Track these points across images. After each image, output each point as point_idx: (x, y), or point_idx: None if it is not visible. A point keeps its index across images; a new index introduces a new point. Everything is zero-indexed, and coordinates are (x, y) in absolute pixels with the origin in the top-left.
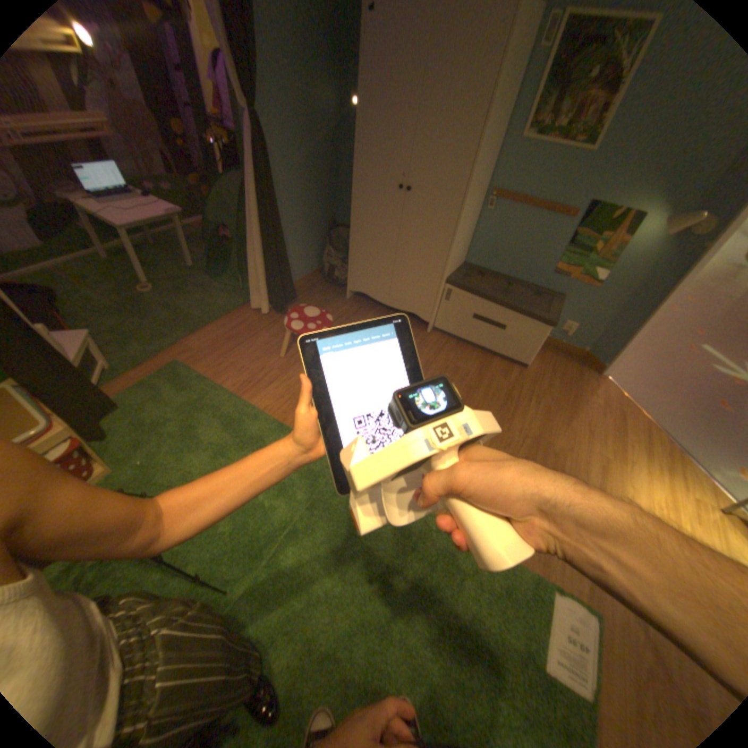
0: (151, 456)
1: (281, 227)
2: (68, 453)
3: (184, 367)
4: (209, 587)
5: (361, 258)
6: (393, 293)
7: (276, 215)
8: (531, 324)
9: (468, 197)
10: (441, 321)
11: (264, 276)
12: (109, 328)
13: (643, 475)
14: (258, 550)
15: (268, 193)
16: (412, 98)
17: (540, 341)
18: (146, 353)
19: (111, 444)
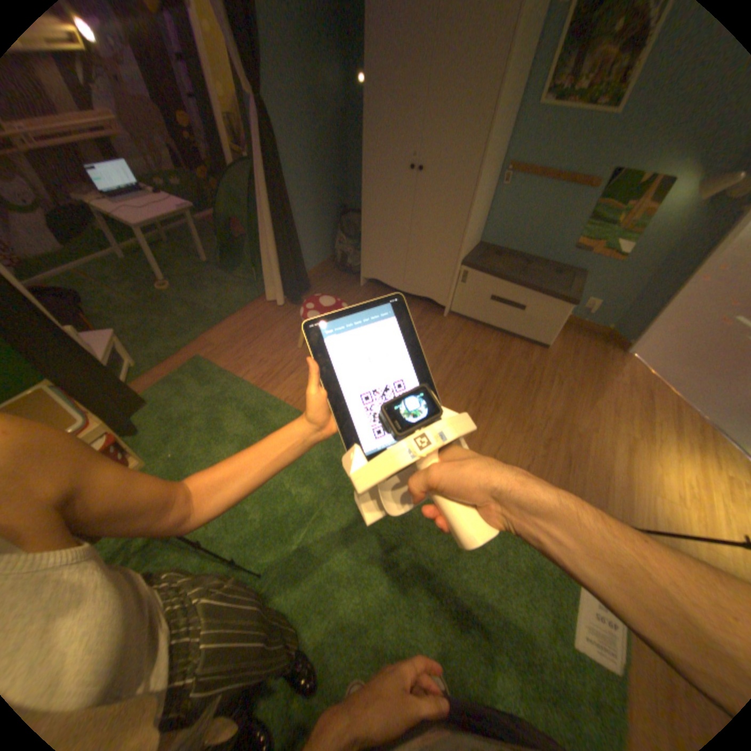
0: (180, 448)
1: (291, 216)
2: (104, 448)
3: (206, 361)
4: (244, 570)
5: (373, 244)
6: (408, 277)
7: (286, 204)
8: (552, 303)
9: (483, 173)
10: (458, 305)
11: (278, 267)
12: (132, 326)
13: (672, 454)
14: (288, 535)
15: (277, 182)
16: (422, 70)
17: (562, 320)
18: (169, 350)
19: (143, 438)
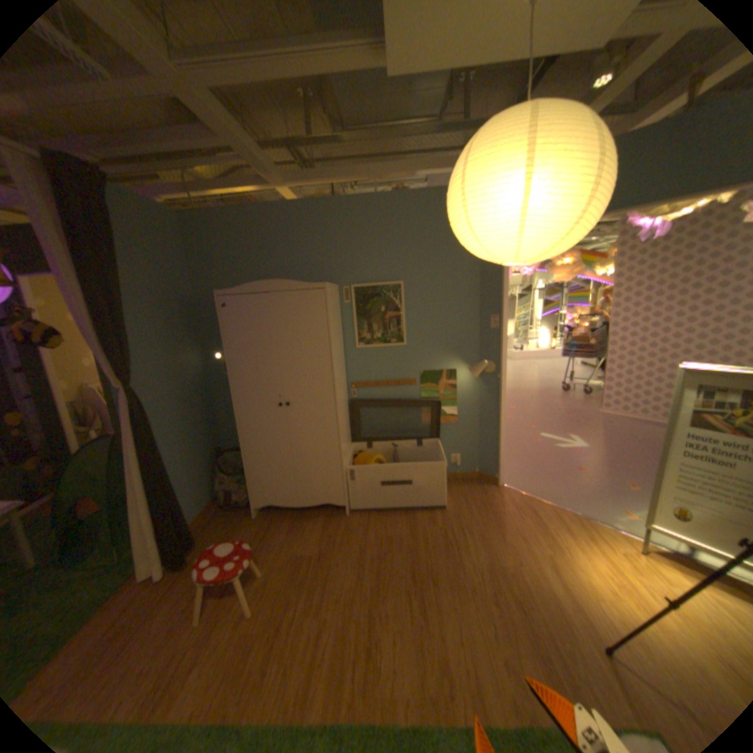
0: None
1: (164, 475)
2: None
3: None
4: None
5: (259, 473)
6: (300, 492)
7: (158, 465)
8: (429, 469)
9: (338, 395)
10: (356, 499)
11: (152, 534)
12: None
13: (580, 556)
14: None
15: (148, 449)
16: (271, 346)
17: (442, 479)
18: None
19: None
